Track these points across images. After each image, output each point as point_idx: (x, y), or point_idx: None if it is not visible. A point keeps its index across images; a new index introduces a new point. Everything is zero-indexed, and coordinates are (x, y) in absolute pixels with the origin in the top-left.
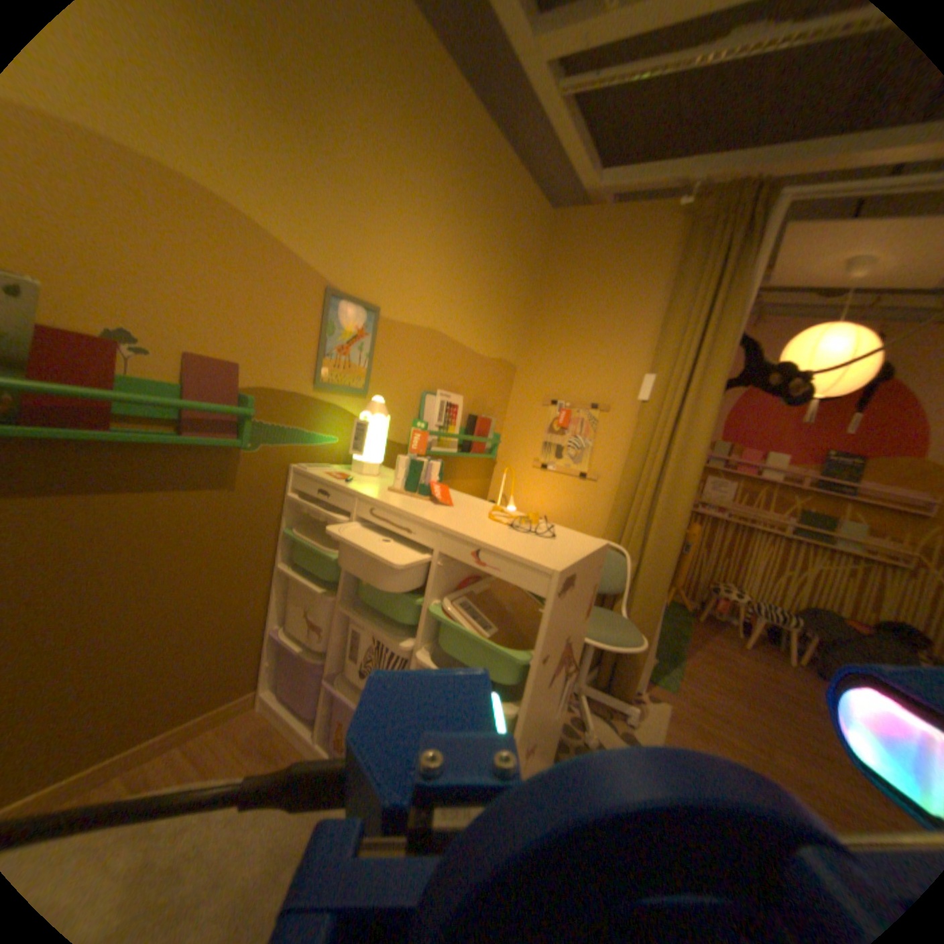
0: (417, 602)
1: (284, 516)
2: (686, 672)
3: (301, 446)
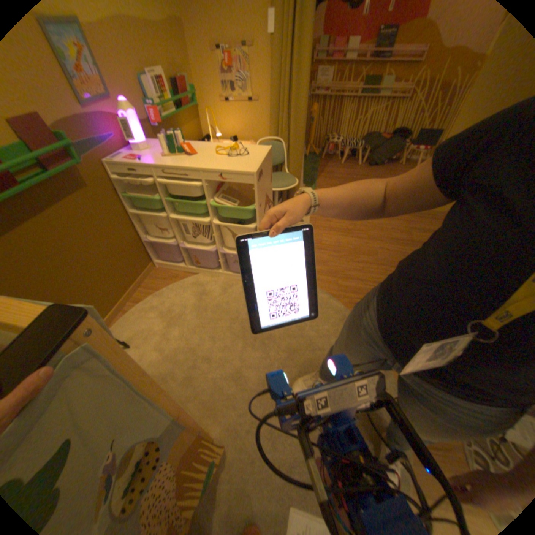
0: (200, 202)
1: (114, 187)
2: (316, 185)
3: (96, 146)
